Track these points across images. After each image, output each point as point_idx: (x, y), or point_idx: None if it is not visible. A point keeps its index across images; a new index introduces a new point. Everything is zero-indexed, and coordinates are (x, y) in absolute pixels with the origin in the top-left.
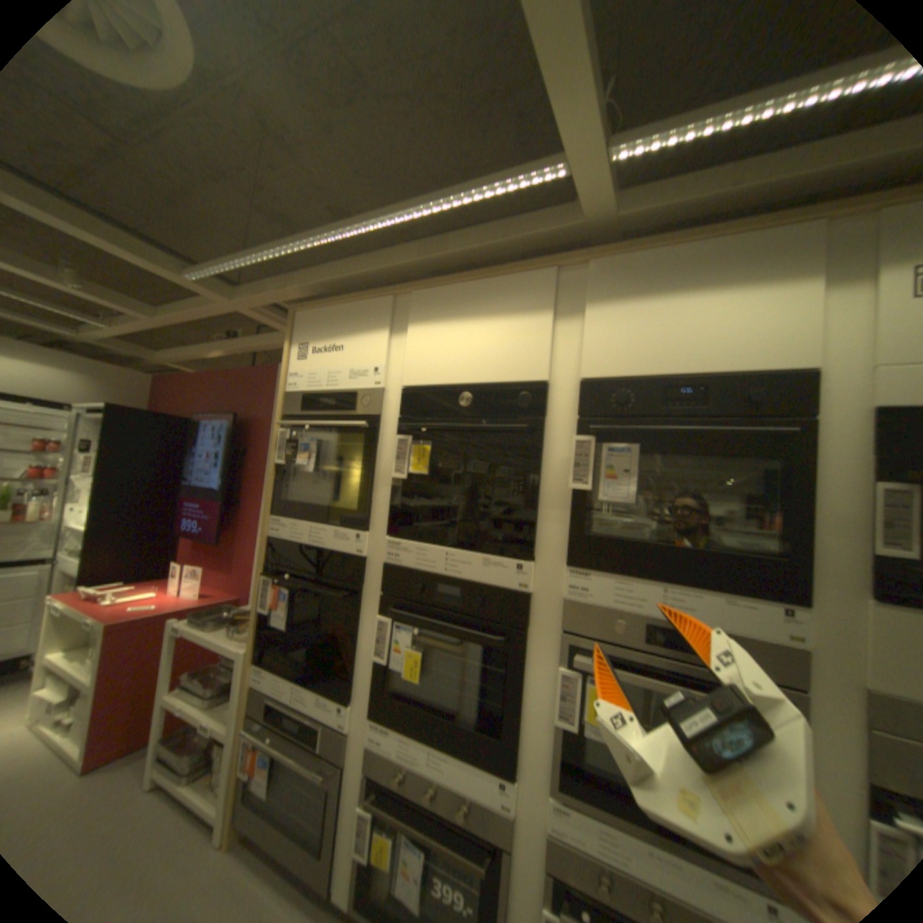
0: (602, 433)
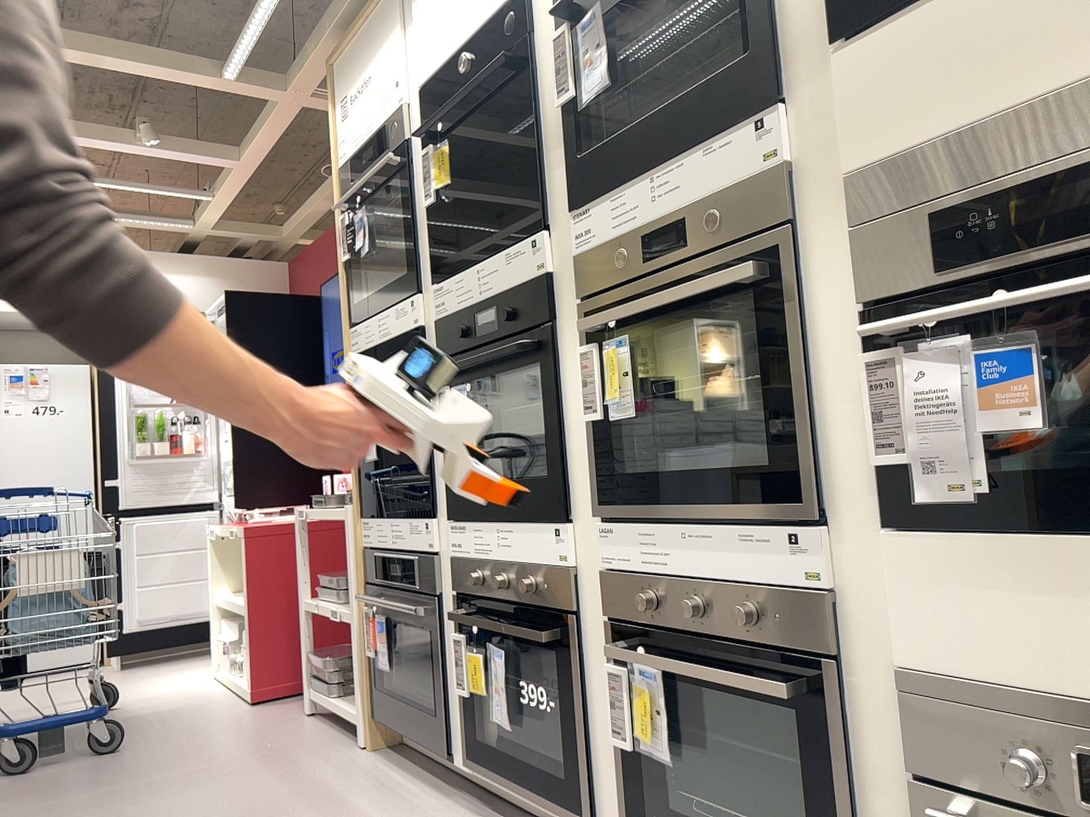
0: (575, 17)
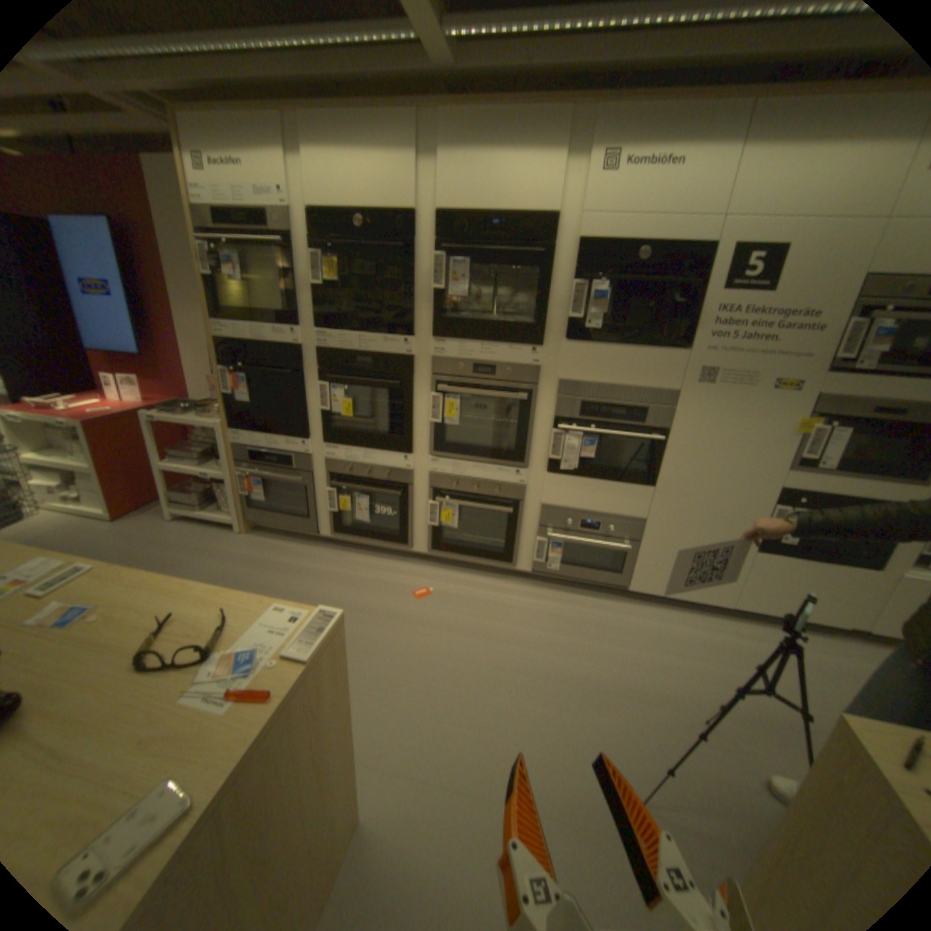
0: (448, 252)
